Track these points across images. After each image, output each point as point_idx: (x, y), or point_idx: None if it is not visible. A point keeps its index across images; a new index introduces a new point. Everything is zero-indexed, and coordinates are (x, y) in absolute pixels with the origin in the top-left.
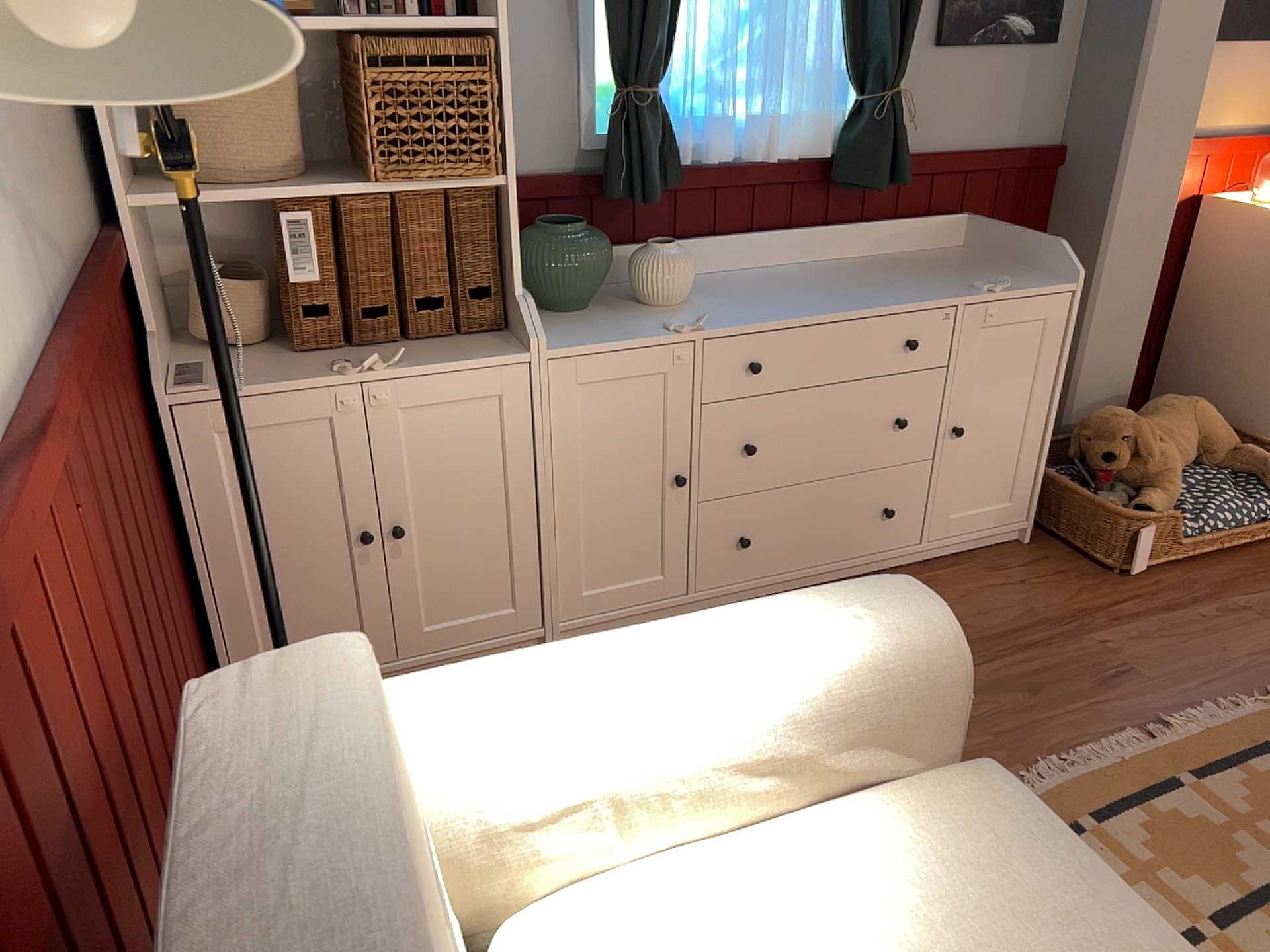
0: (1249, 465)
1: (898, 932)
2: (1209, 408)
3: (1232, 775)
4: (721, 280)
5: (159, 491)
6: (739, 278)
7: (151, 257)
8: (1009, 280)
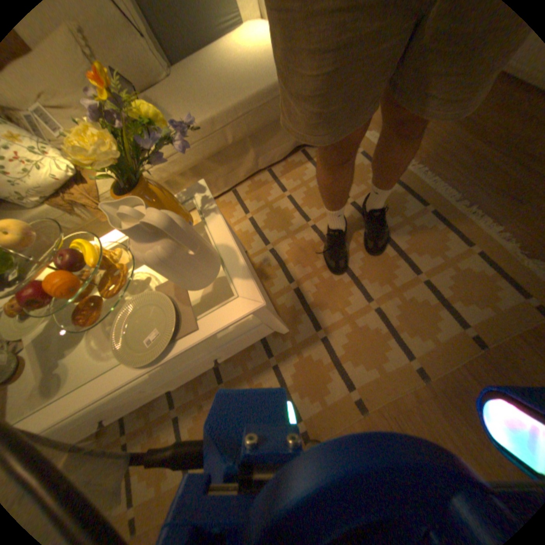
0: None
1: (255, 54)
2: None
3: (442, 225)
4: None
5: None
6: None
7: None
8: None
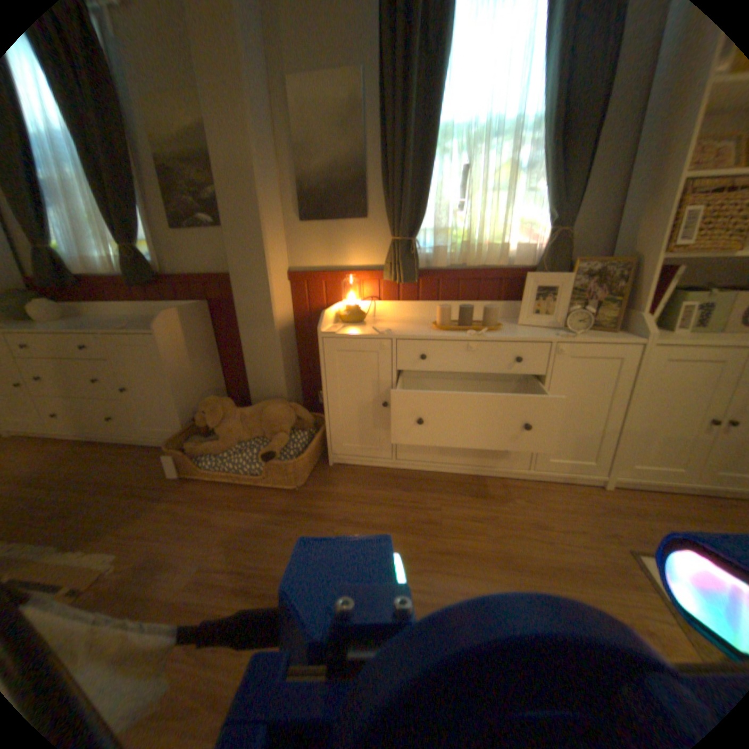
0: (273, 443)
1: None
2: (275, 409)
3: None
4: (92, 318)
5: None
6: (99, 317)
7: None
8: (124, 325)
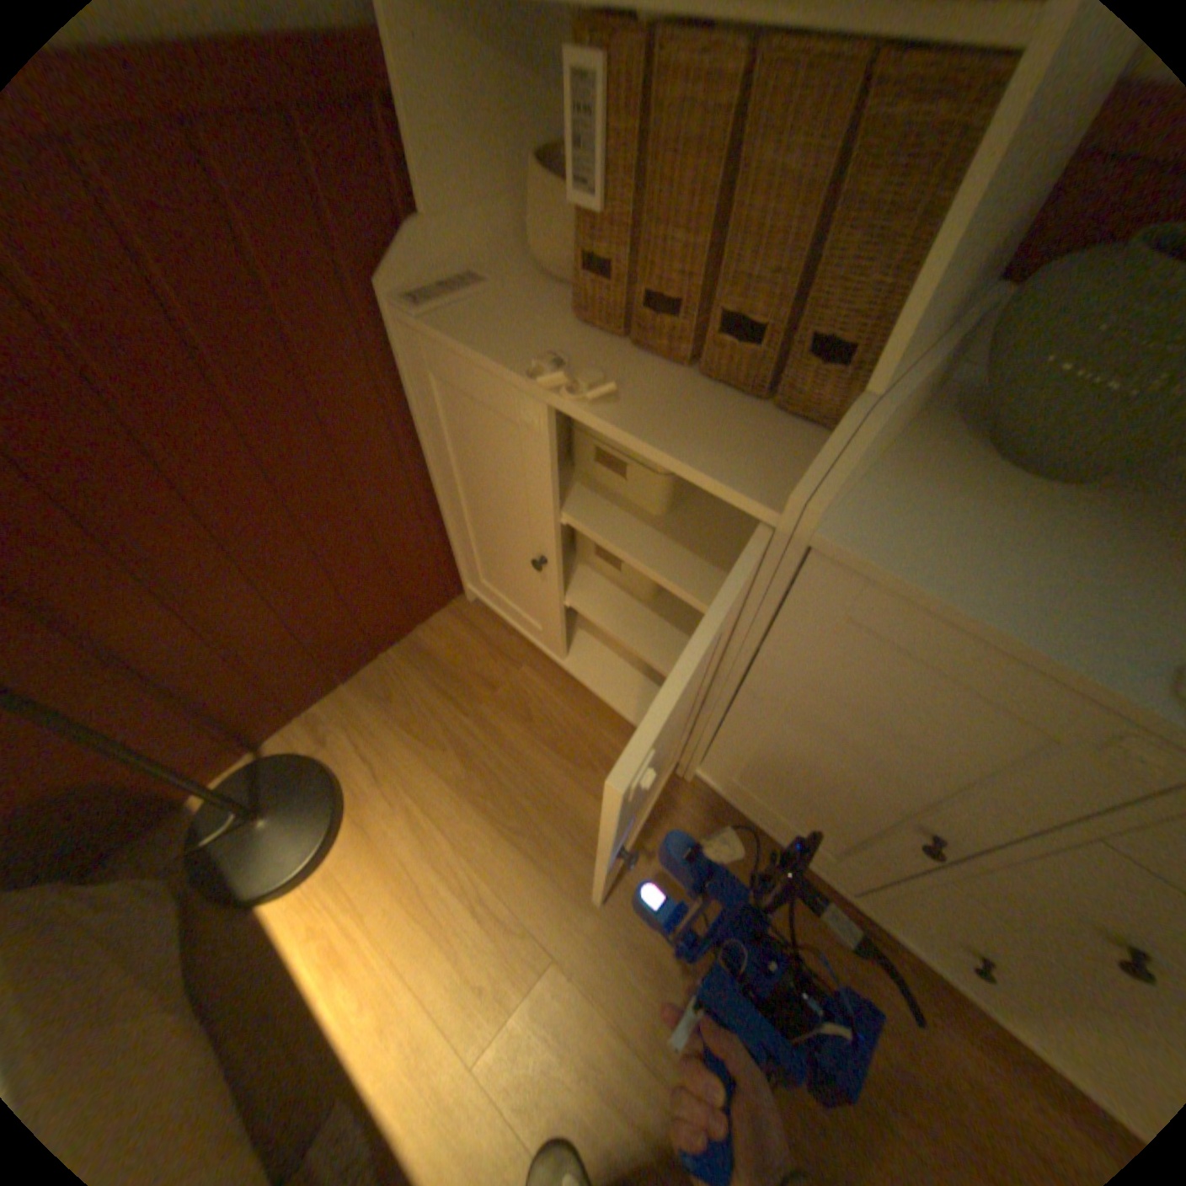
0: None
1: None
2: None
3: None
4: None
5: (377, 398)
6: None
7: (503, 98)
8: None
